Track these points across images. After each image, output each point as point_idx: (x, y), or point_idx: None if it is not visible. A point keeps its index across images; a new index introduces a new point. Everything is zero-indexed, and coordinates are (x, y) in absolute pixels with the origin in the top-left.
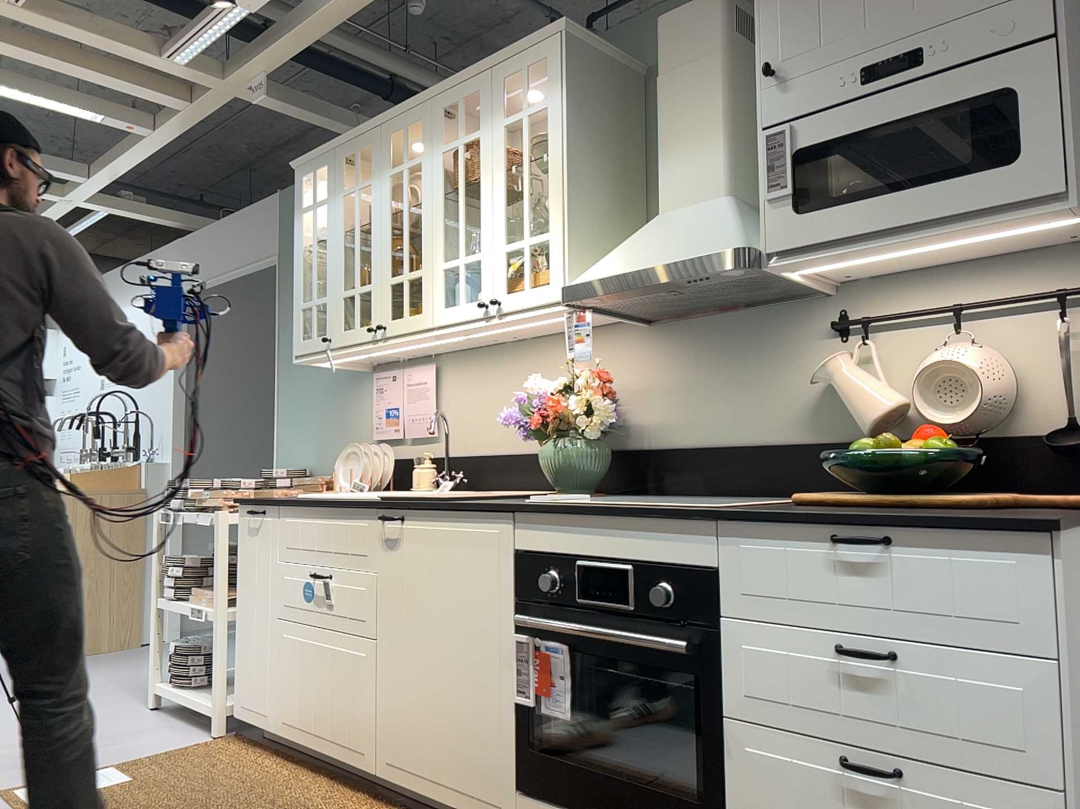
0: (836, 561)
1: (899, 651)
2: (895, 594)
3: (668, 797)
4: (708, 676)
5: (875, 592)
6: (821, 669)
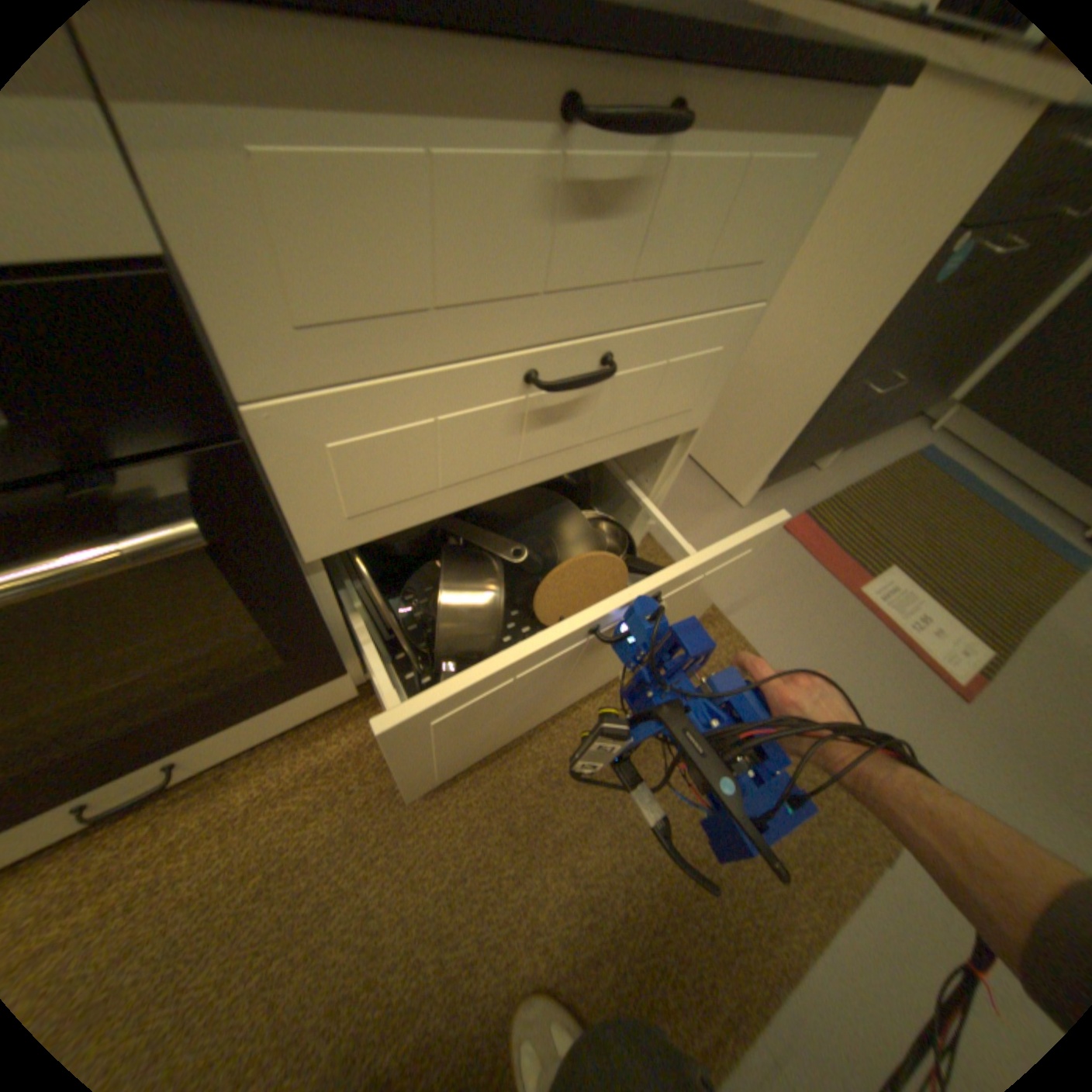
0: (555, 174)
1: (613, 344)
2: (643, 242)
3: (221, 688)
4: (238, 521)
5: (613, 245)
6: (492, 414)
